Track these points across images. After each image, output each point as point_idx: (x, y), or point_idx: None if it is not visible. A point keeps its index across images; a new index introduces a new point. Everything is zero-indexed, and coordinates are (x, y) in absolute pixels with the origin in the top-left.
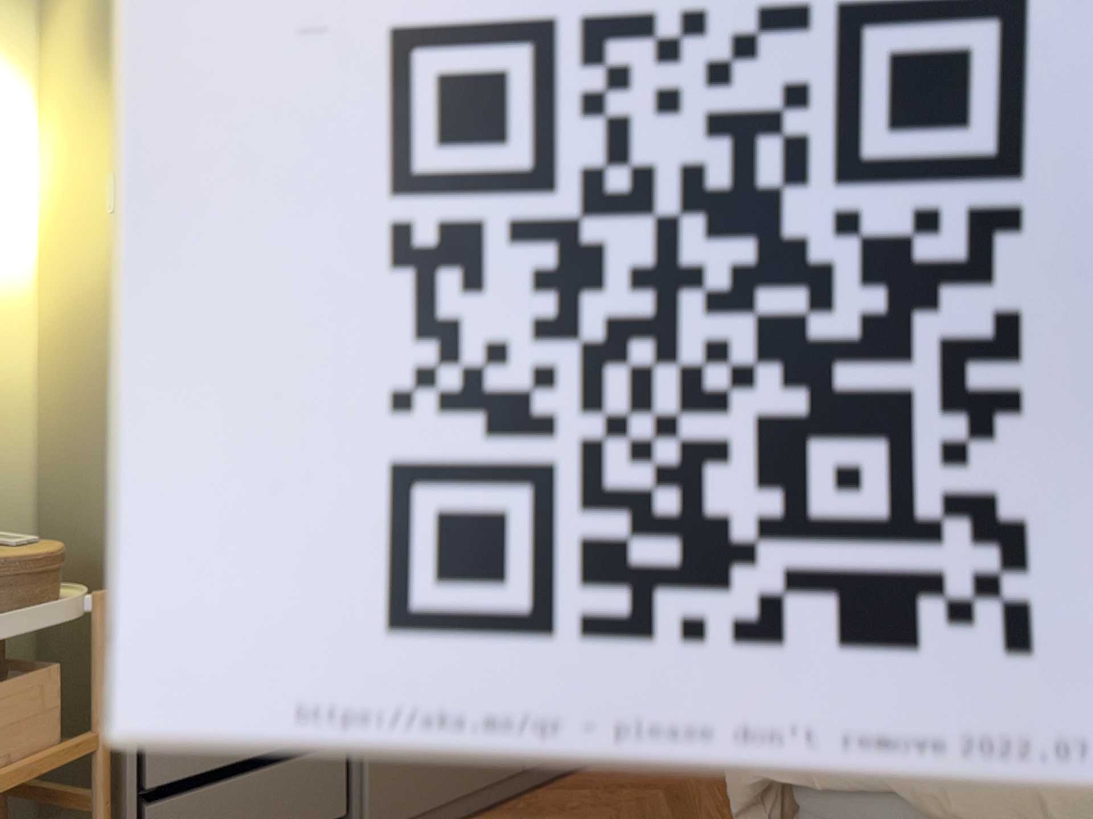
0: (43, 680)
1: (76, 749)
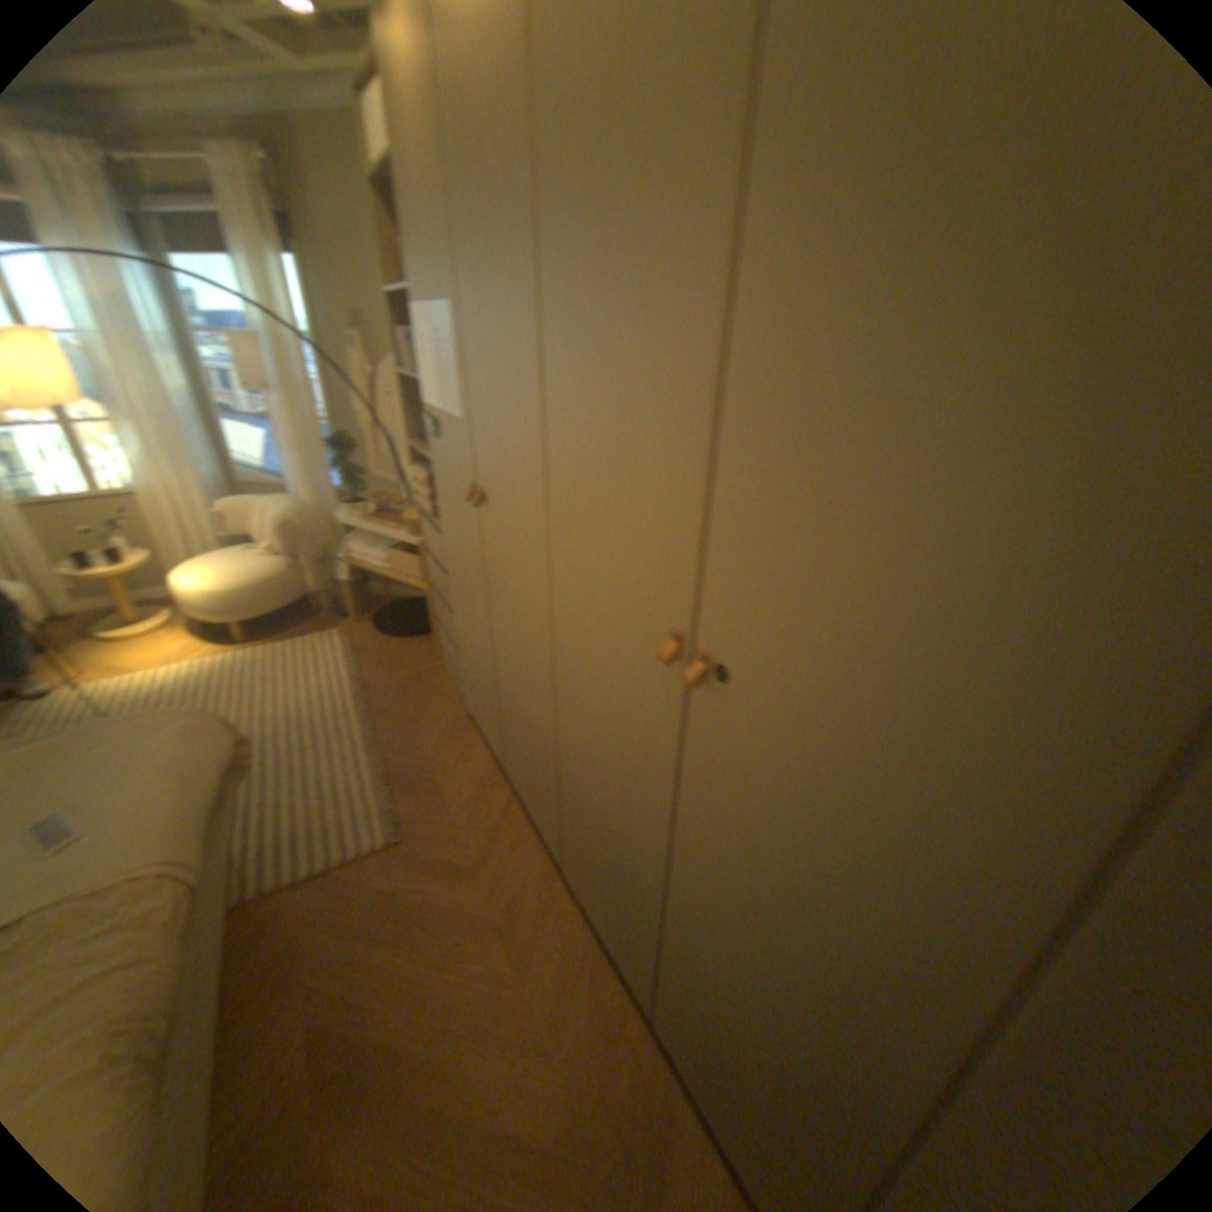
0: (413, 561)
1: (418, 587)
